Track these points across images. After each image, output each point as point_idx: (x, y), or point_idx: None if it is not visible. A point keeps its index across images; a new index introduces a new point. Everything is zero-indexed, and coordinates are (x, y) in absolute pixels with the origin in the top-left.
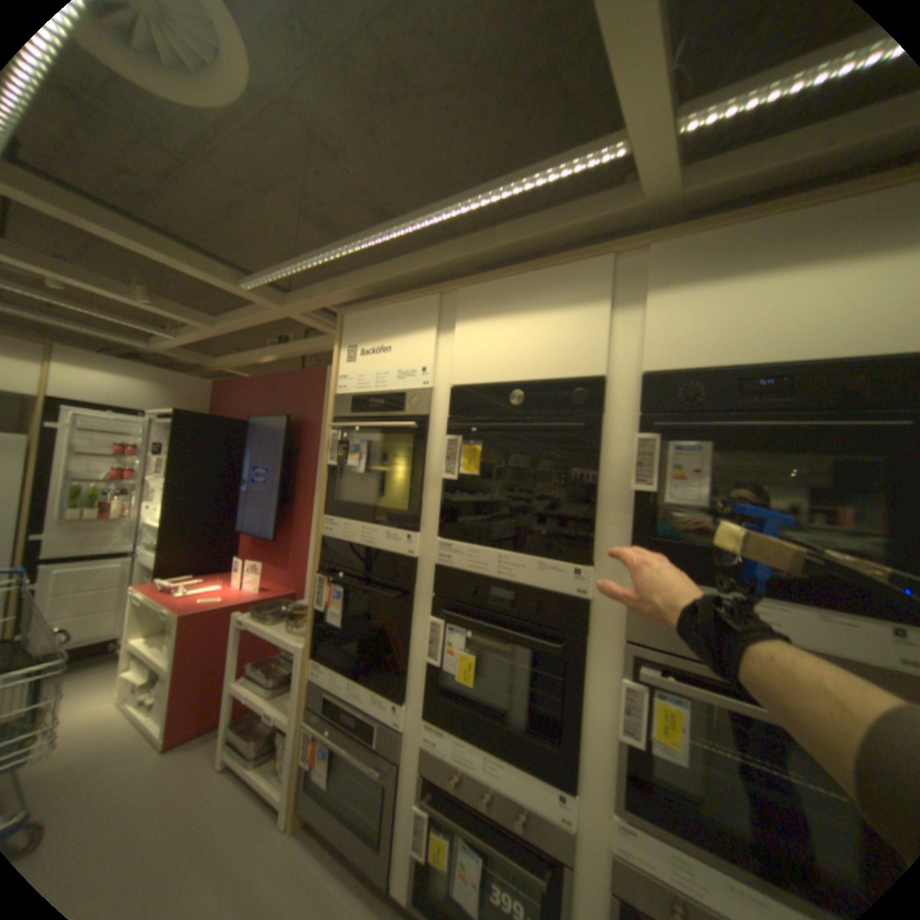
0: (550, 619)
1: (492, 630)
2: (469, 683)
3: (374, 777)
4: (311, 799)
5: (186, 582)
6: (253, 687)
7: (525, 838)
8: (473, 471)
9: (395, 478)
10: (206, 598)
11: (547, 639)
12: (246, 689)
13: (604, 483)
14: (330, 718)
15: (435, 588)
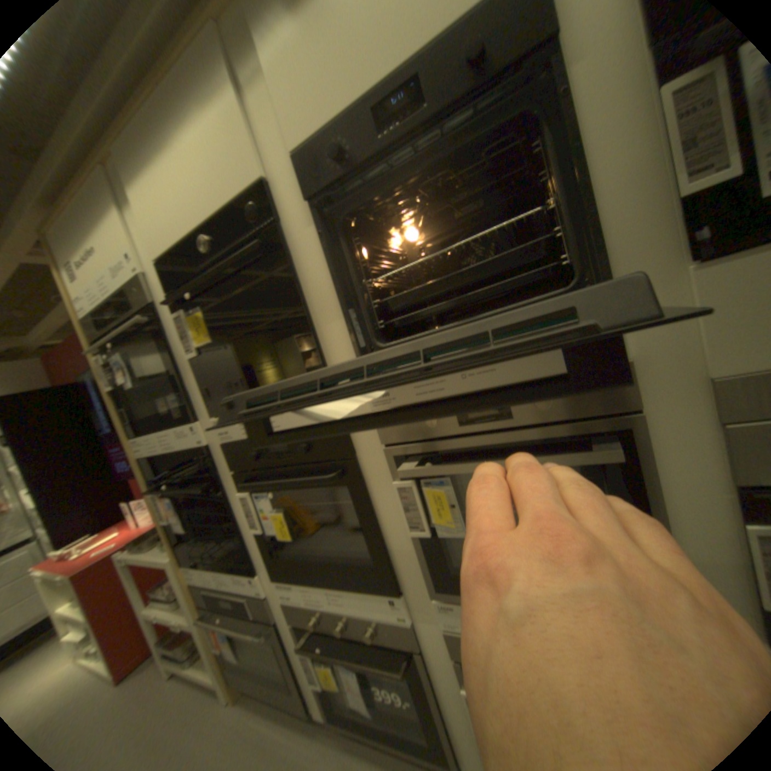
0: (320, 451)
1: (279, 482)
2: (288, 535)
3: (257, 640)
4: (234, 670)
5: (90, 538)
6: (163, 602)
7: (378, 642)
8: (206, 338)
9: (170, 376)
10: (105, 545)
11: (323, 471)
12: (158, 606)
13: (310, 296)
14: (216, 605)
15: (231, 463)
